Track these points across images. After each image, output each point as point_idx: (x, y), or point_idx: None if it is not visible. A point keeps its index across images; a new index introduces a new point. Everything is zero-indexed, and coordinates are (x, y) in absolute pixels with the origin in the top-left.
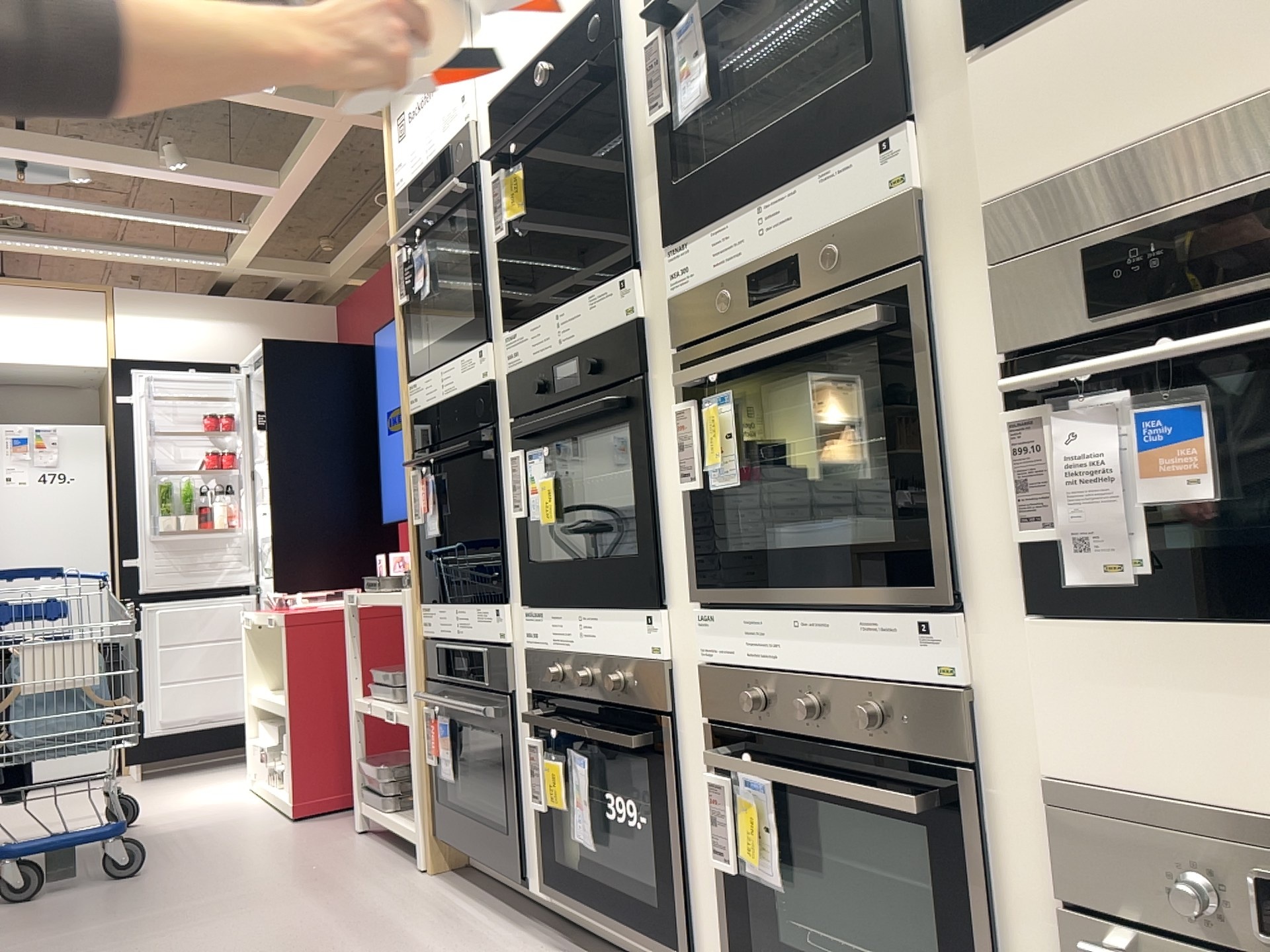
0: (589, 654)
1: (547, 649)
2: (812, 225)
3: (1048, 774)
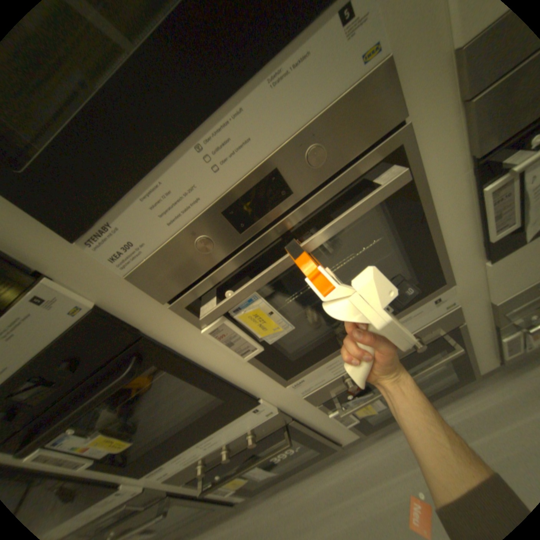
0: (216, 448)
1: (179, 470)
2: (280, 132)
3: (495, 302)
